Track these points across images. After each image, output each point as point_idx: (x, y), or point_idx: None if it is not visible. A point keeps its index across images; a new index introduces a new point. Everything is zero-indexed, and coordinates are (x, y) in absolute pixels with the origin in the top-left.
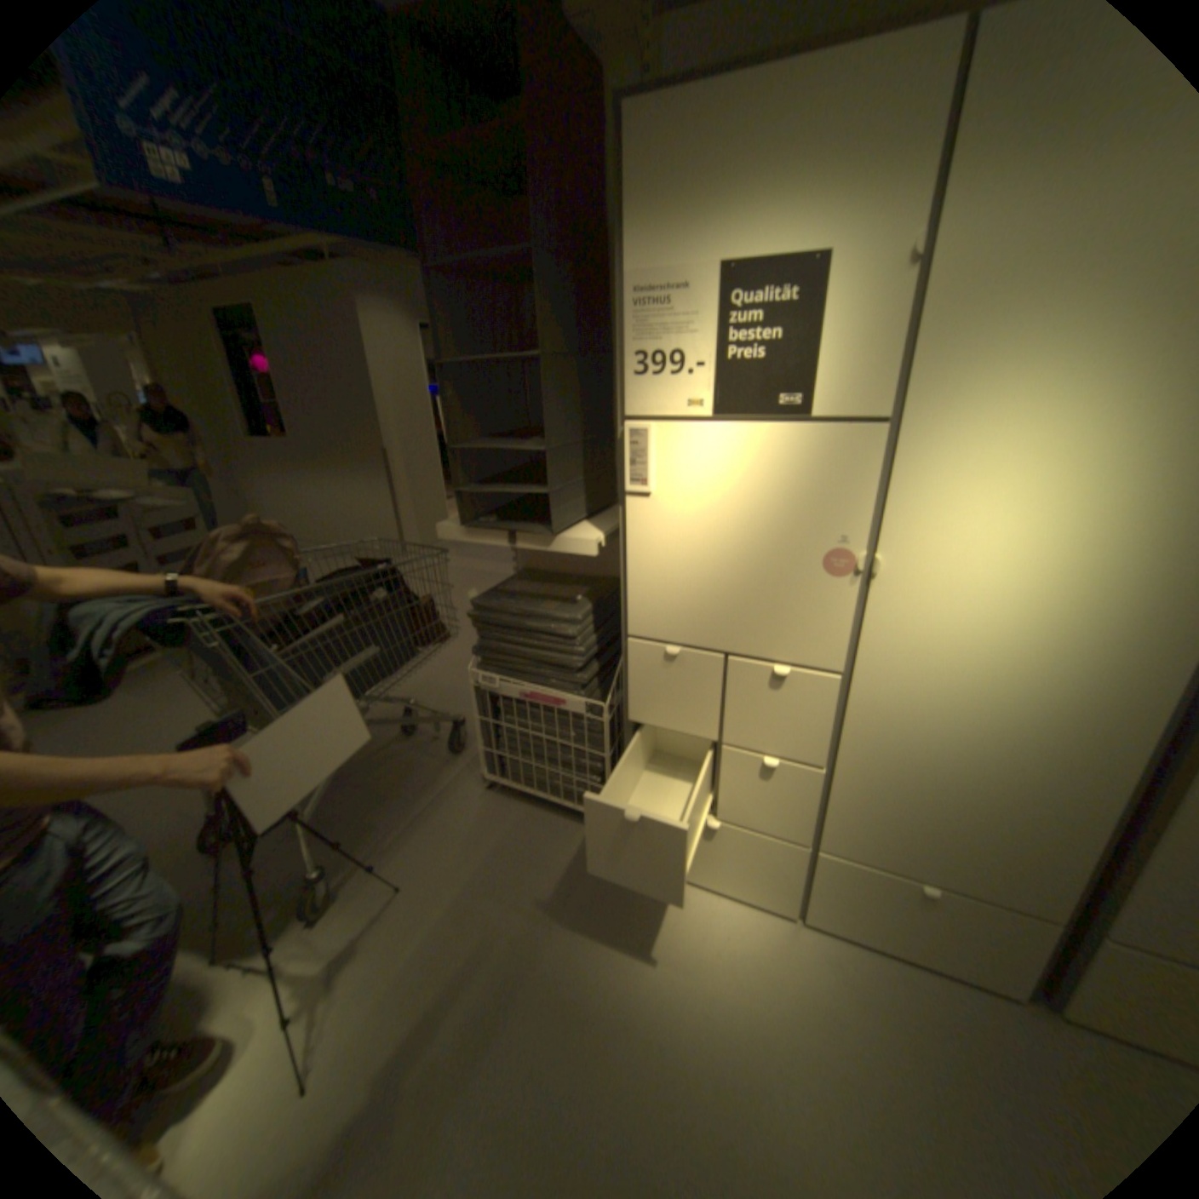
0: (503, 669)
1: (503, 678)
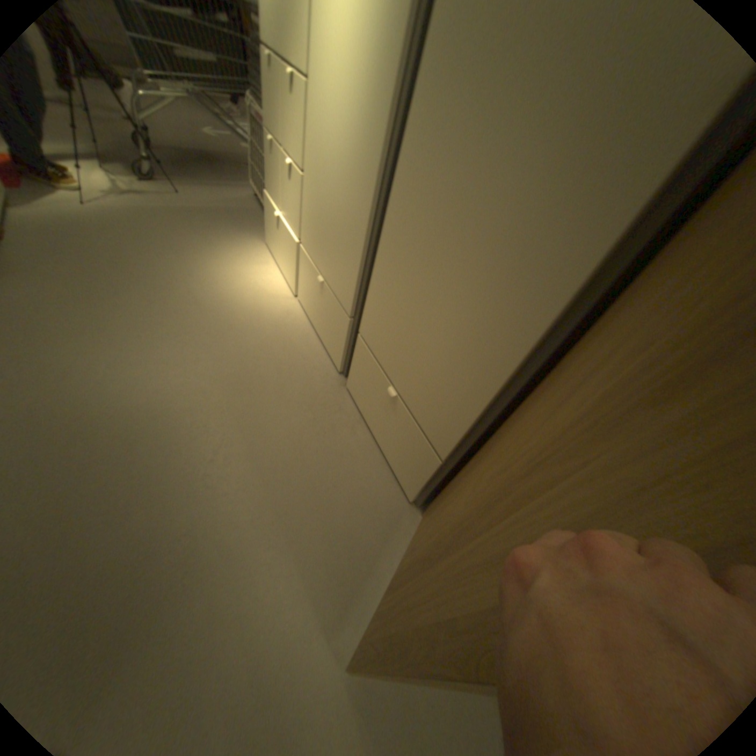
0: (251, 93)
1: (250, 100)
